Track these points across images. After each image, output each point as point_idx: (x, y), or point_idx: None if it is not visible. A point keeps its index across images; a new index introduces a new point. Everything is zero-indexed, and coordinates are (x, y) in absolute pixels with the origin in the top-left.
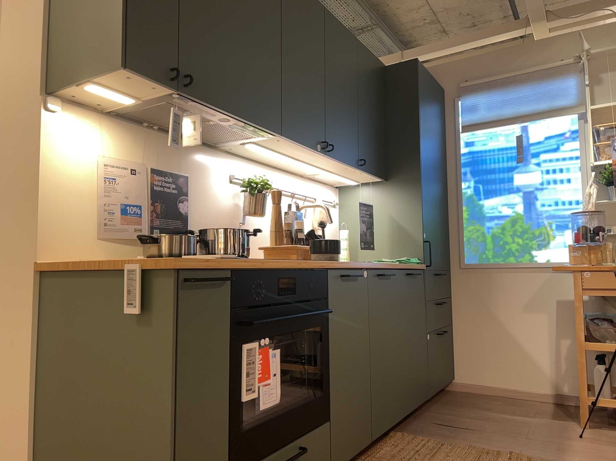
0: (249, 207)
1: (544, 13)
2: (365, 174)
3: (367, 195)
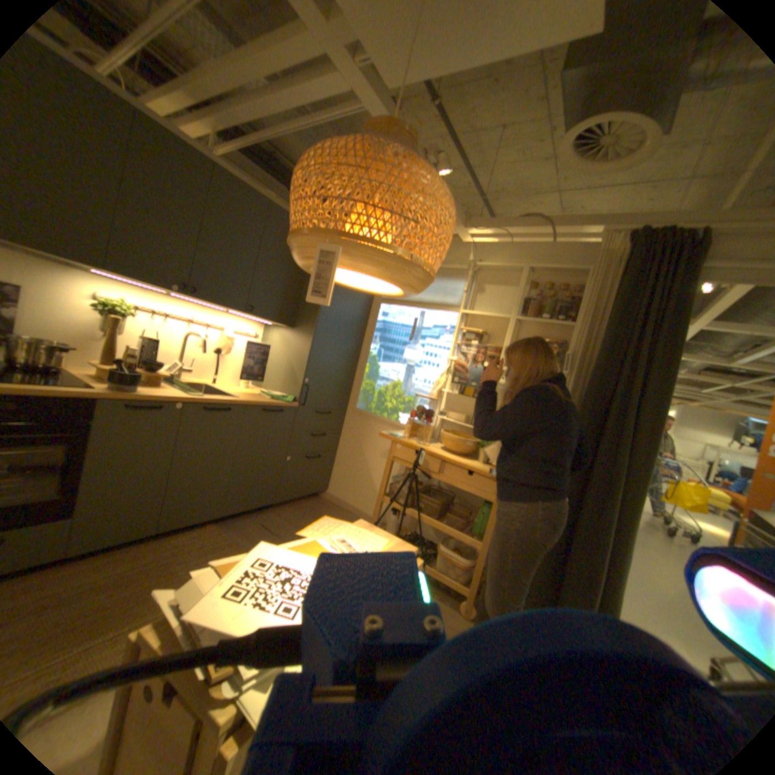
0: (102, 325)
1: (463, 216)
2: (262, 318)
3: (278, 335)
